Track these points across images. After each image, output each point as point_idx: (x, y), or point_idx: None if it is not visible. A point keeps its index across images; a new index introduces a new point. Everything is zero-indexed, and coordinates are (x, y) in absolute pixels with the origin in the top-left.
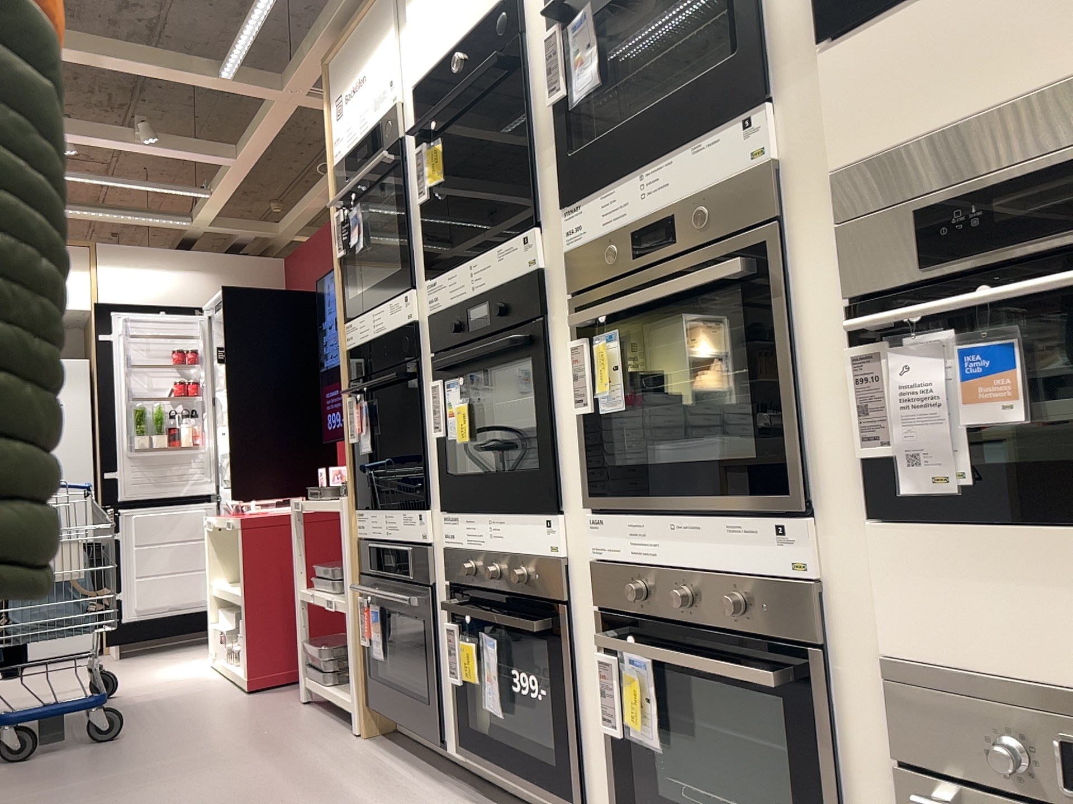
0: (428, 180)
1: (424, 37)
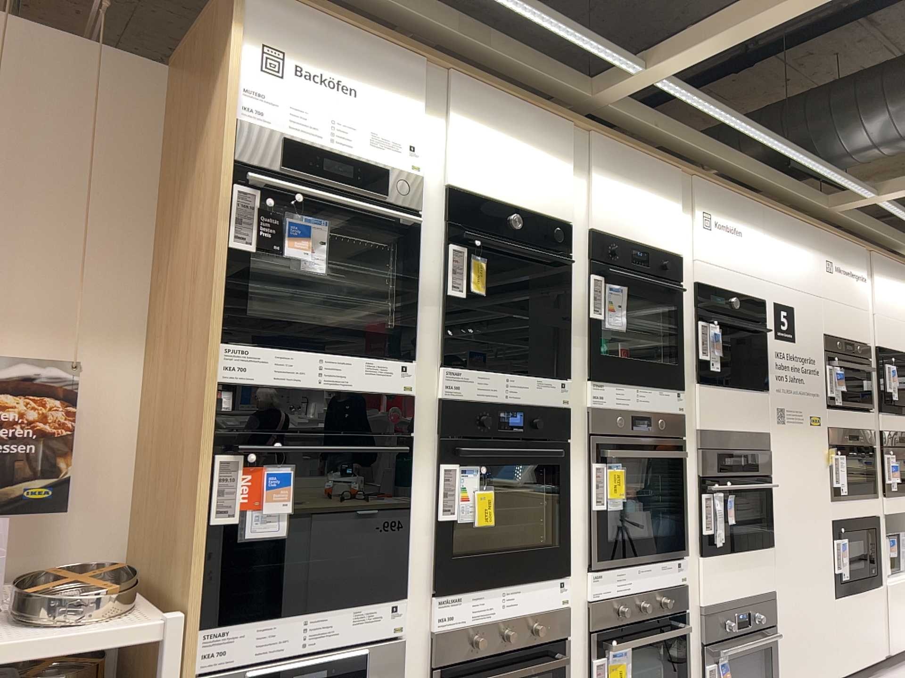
0: (477, 289)
1: (475, 169)
